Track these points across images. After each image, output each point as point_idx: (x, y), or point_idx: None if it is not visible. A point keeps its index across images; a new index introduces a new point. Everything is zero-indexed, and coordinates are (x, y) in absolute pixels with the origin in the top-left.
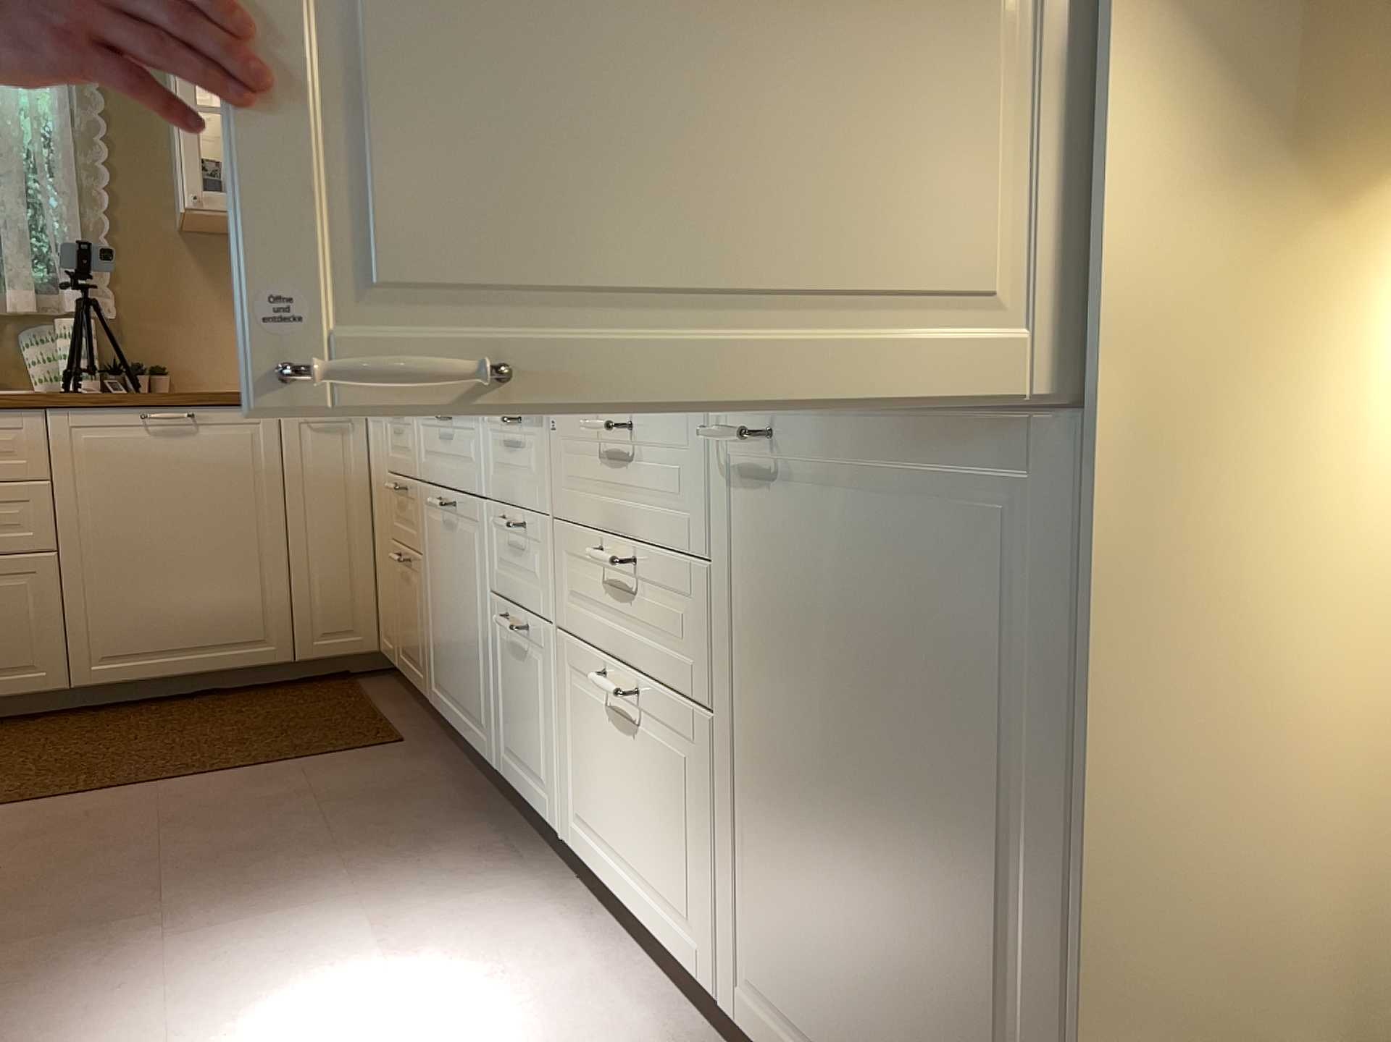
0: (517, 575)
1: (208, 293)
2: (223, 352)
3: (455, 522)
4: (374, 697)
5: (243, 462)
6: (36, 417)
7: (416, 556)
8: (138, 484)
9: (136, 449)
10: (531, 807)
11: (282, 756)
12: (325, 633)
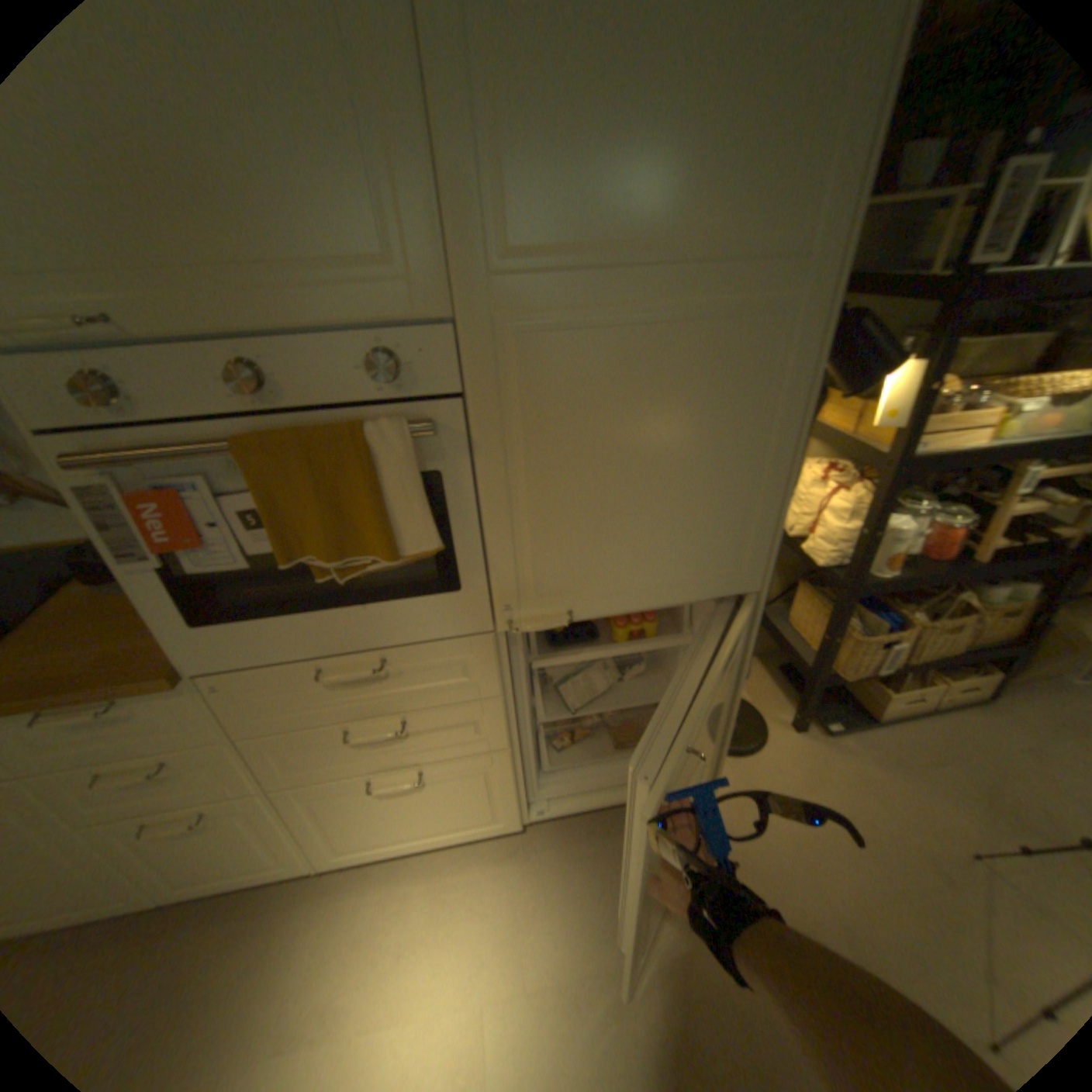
0: (149, 796)
1: None
2: None
3: None
4: None
5: None
6: None
7: None
8: None
9: None
10: (242, 887)
11: None
12: None
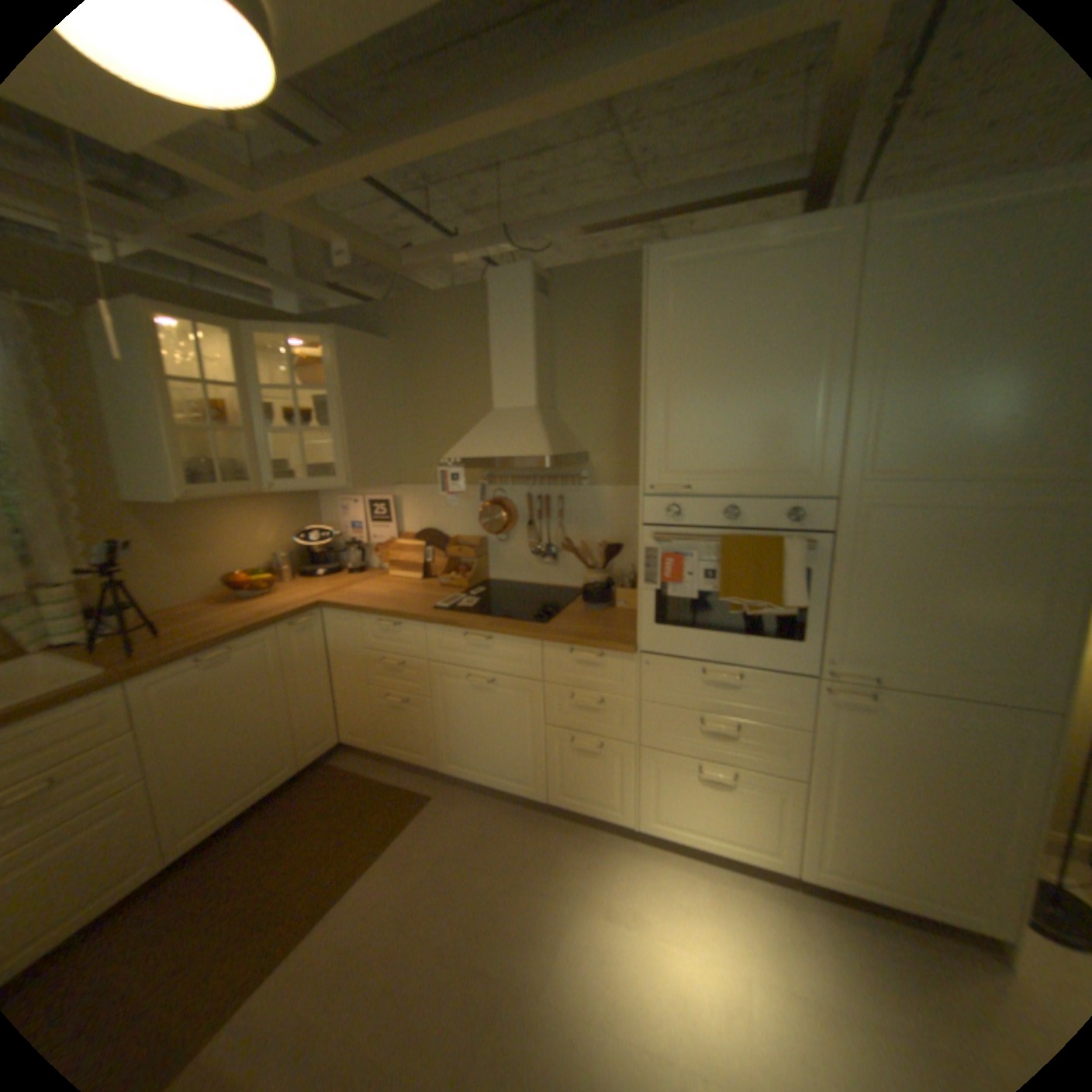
0: (584, 719)
1: (146, 544)
2: (163, 582)
3: (488, 688)
4: (358, 774)
5: (258, 667)
6: (113, 692)
7: (415, 699)
8: (194, 708)
9: (190, 686)
10: (592, 817)
11: (380, 843)
12: (311, 748)
